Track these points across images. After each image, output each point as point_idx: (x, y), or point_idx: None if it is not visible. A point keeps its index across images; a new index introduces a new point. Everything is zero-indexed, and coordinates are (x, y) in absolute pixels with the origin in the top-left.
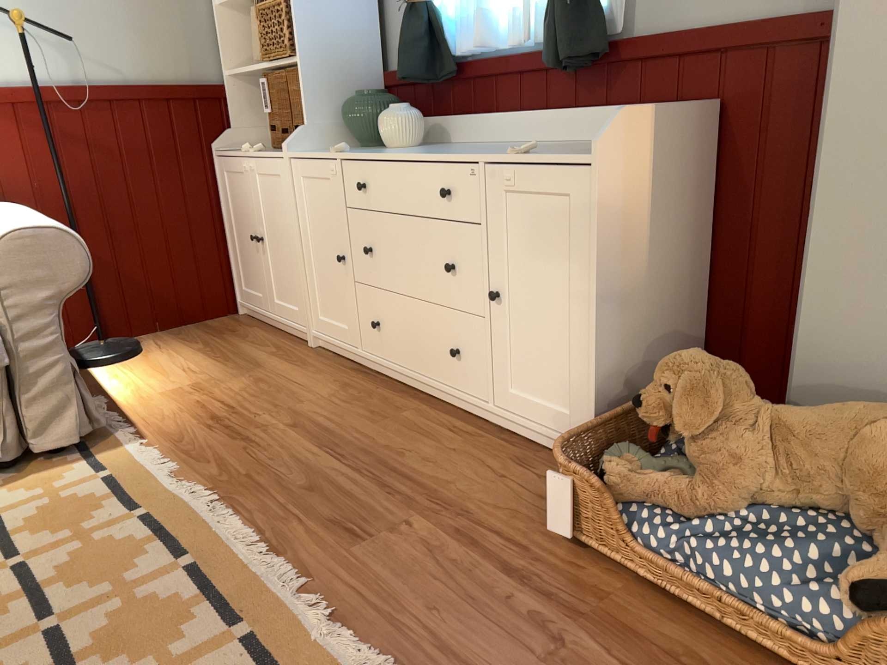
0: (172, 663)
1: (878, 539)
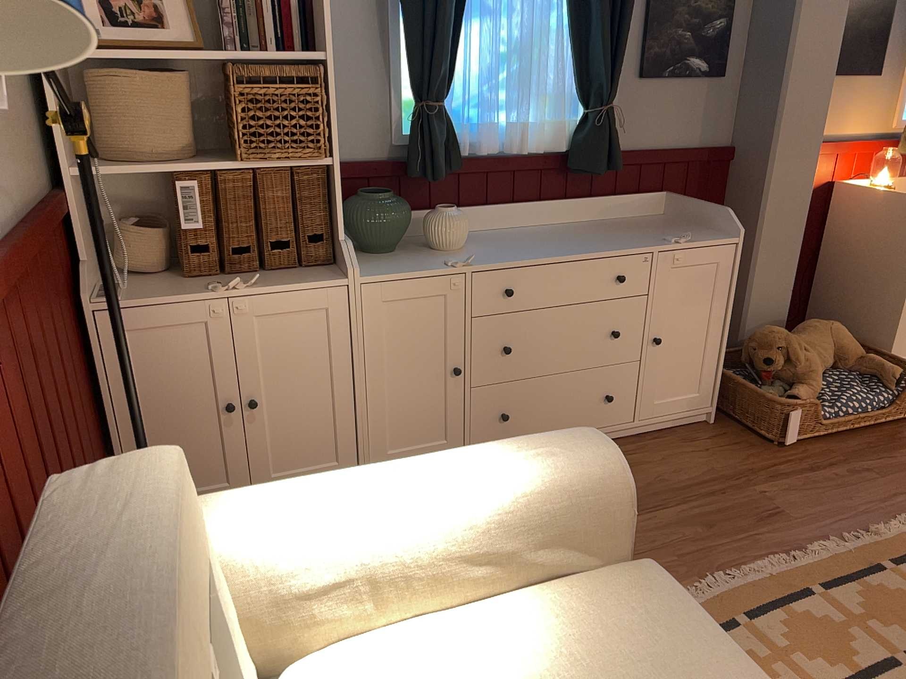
0: None
1: (854, 368)
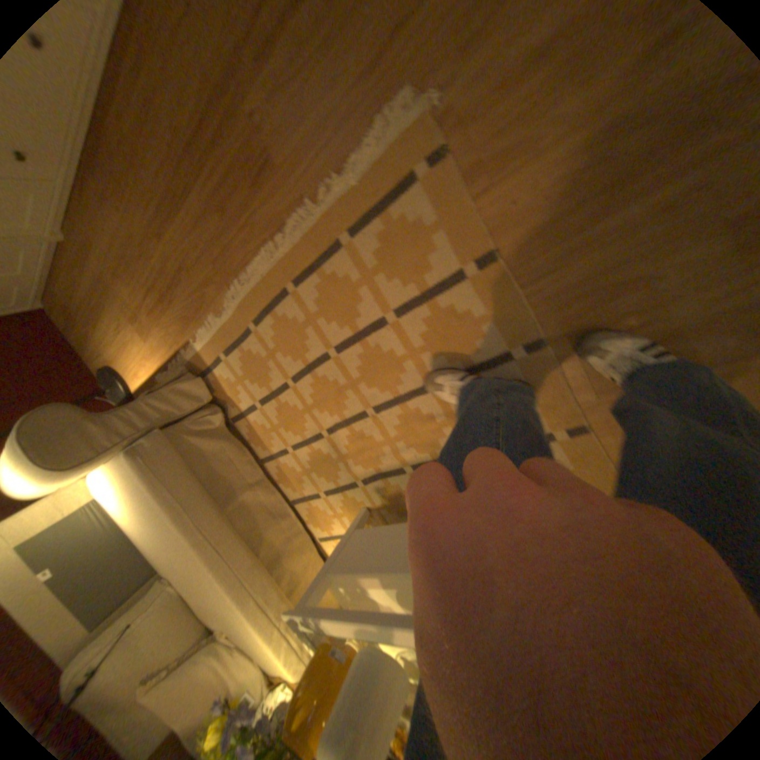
0: (363, 275)
1: None
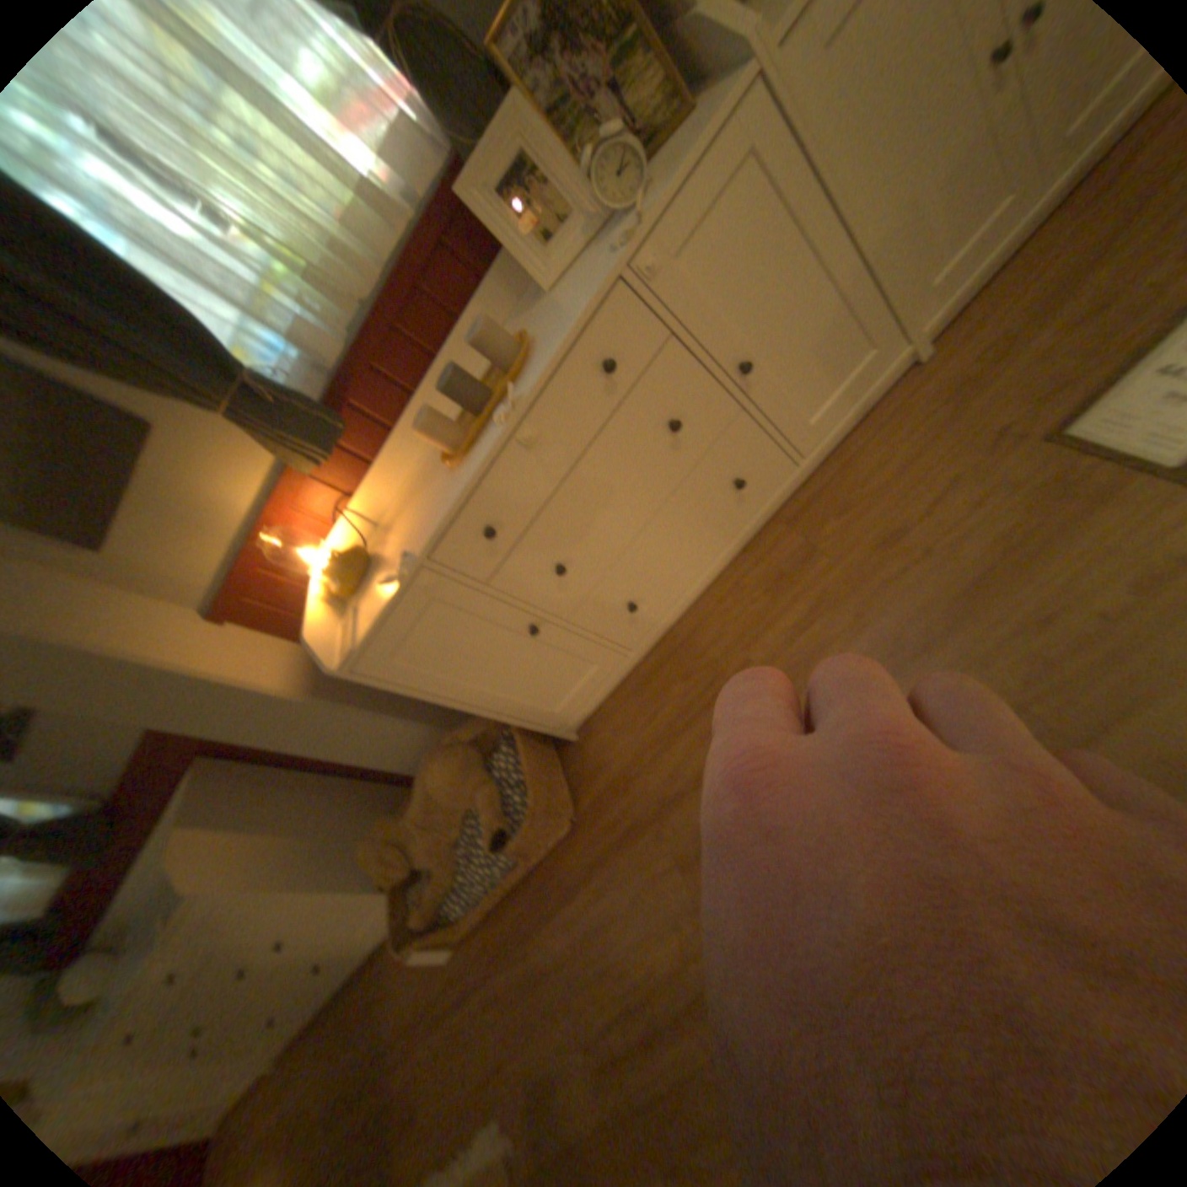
0: None
1: (478, 799)
